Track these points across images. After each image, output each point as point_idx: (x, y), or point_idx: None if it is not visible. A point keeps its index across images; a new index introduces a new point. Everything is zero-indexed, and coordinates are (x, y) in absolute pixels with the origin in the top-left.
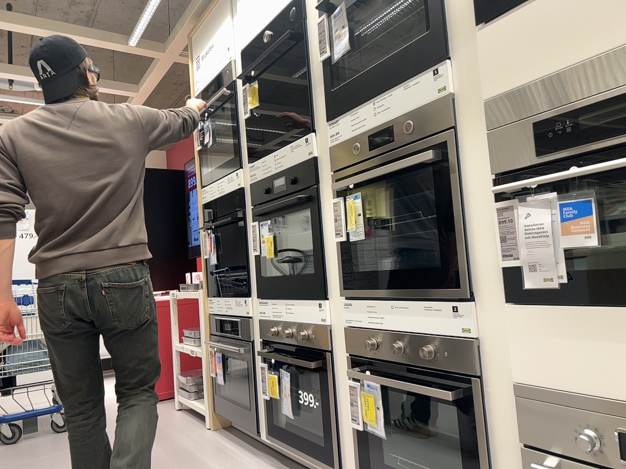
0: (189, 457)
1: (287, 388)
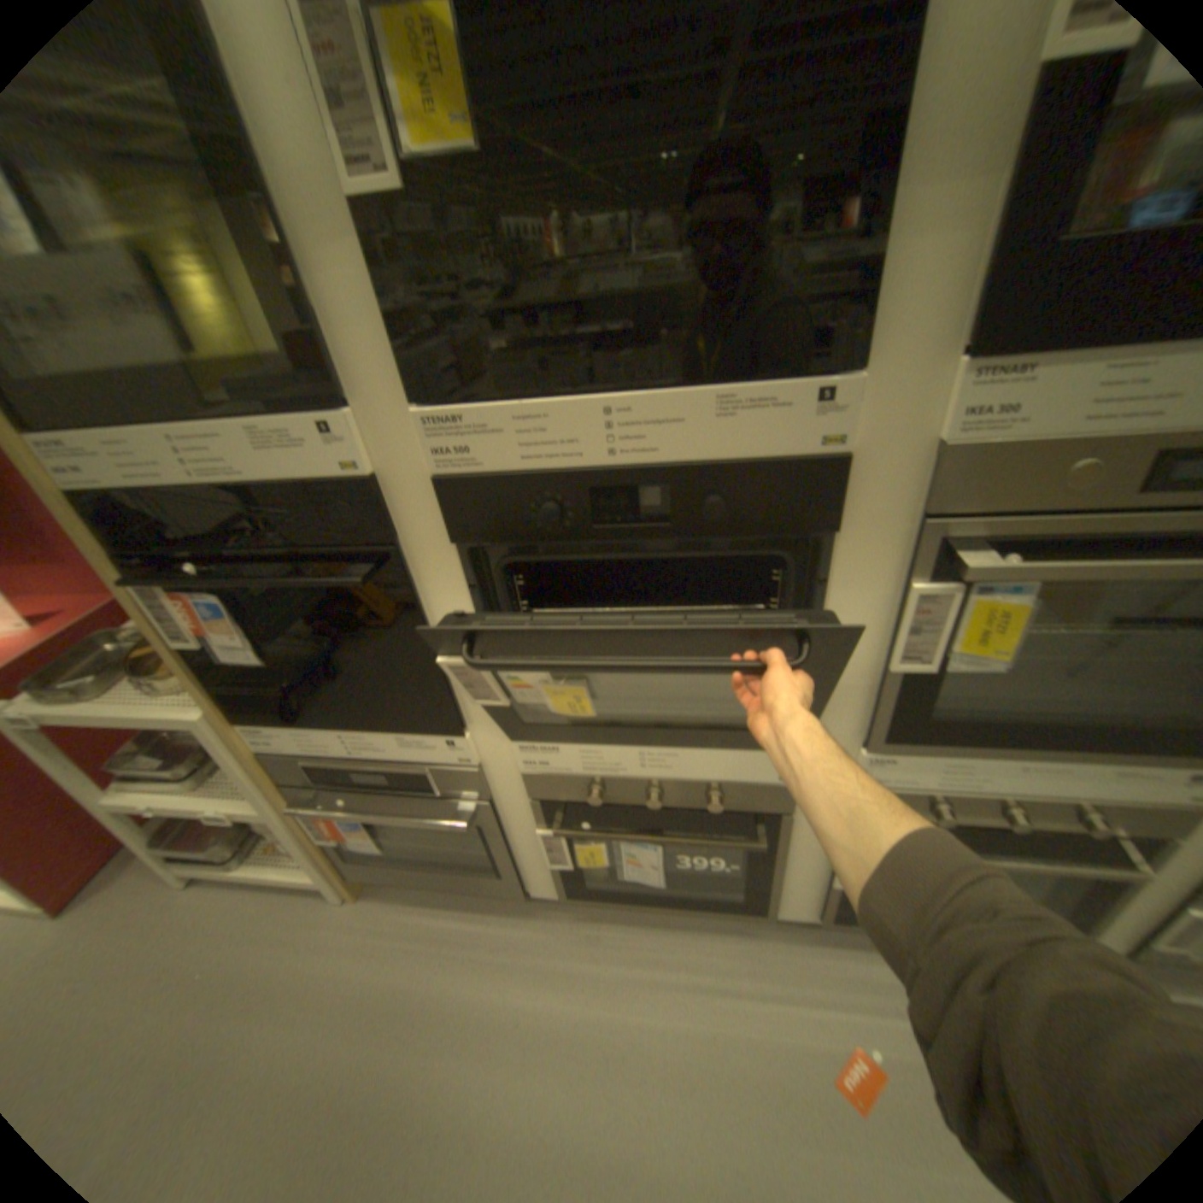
0: (407, 1013)
1: (649, 862)
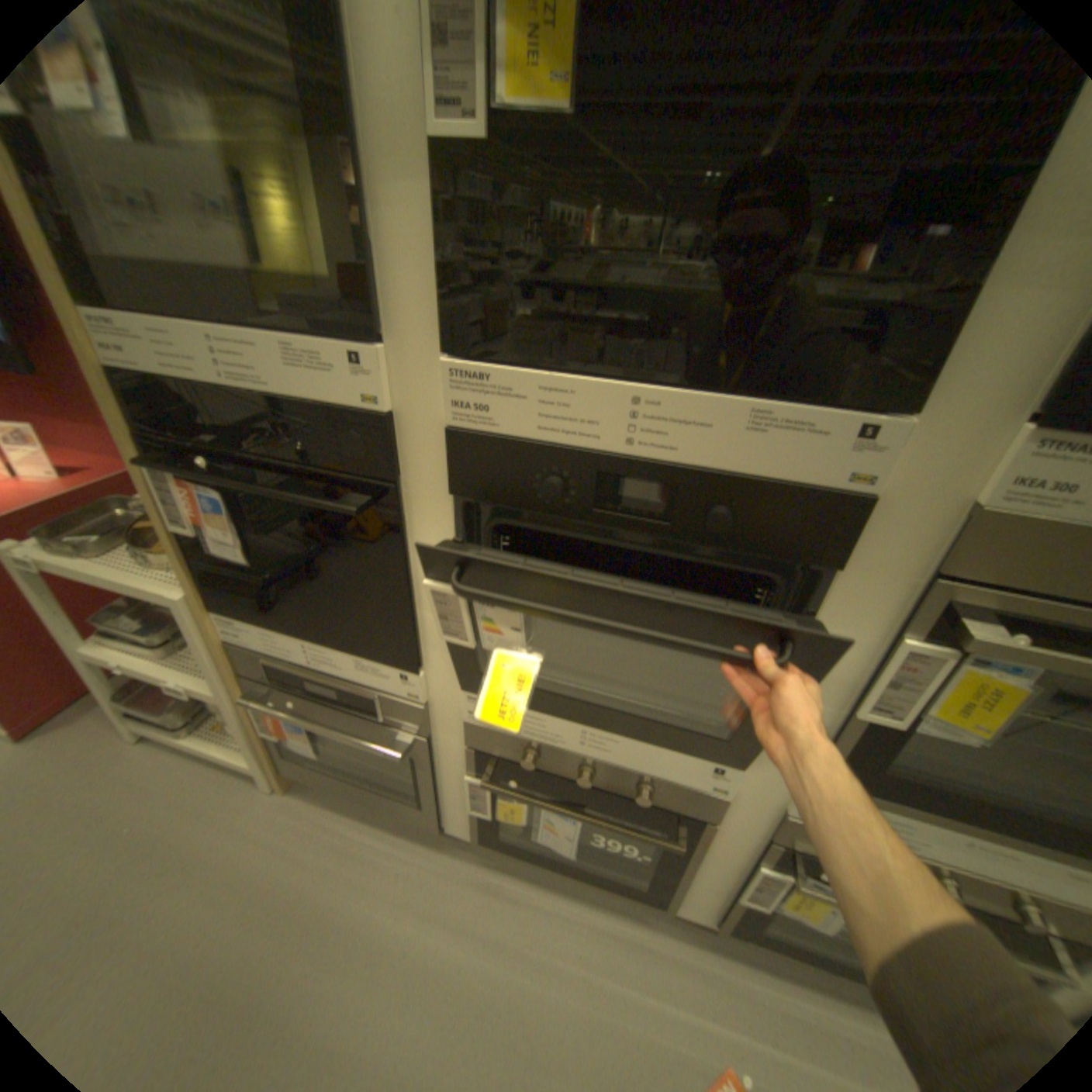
0: (307, 915)
1: (566, 832)
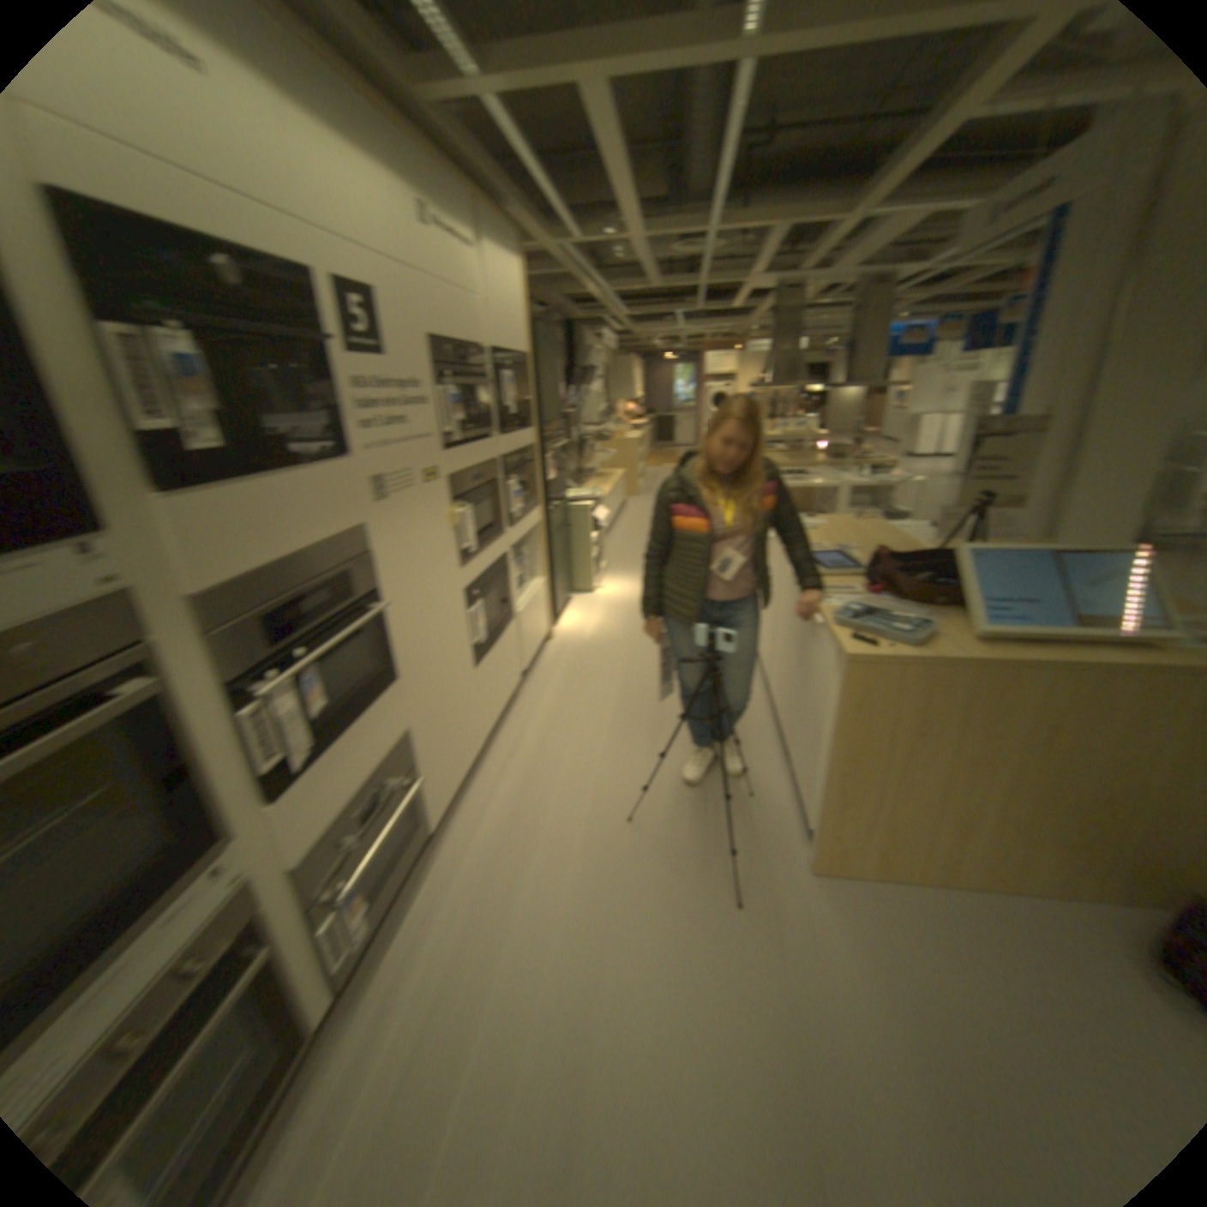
0: None
1: None
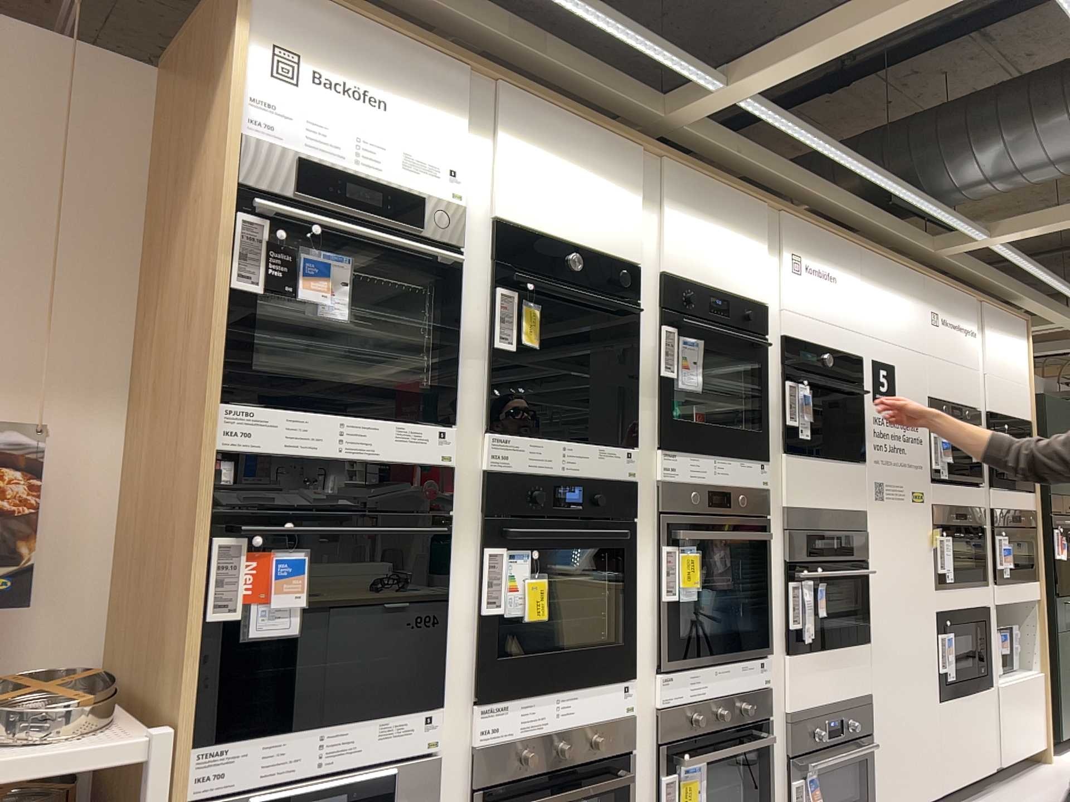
0: None
1: None
